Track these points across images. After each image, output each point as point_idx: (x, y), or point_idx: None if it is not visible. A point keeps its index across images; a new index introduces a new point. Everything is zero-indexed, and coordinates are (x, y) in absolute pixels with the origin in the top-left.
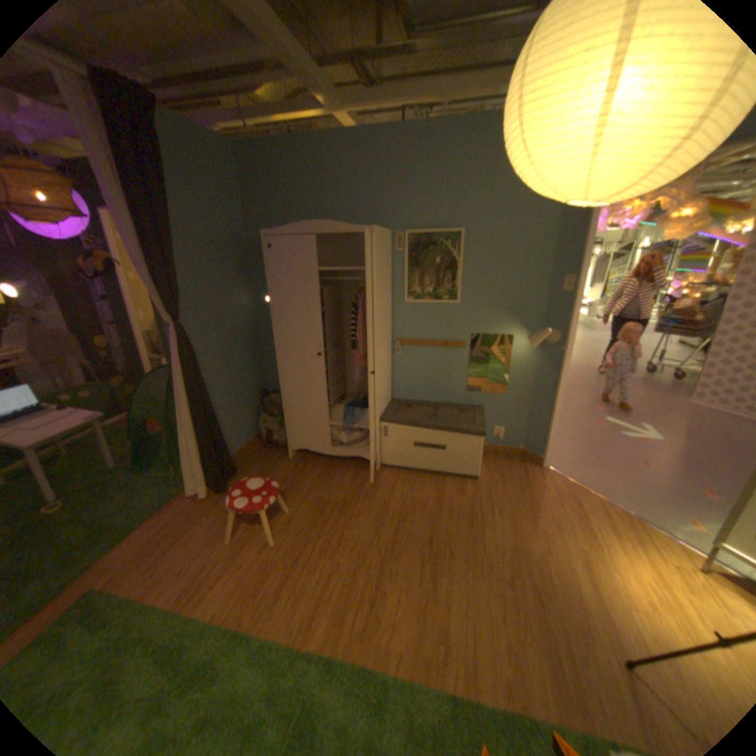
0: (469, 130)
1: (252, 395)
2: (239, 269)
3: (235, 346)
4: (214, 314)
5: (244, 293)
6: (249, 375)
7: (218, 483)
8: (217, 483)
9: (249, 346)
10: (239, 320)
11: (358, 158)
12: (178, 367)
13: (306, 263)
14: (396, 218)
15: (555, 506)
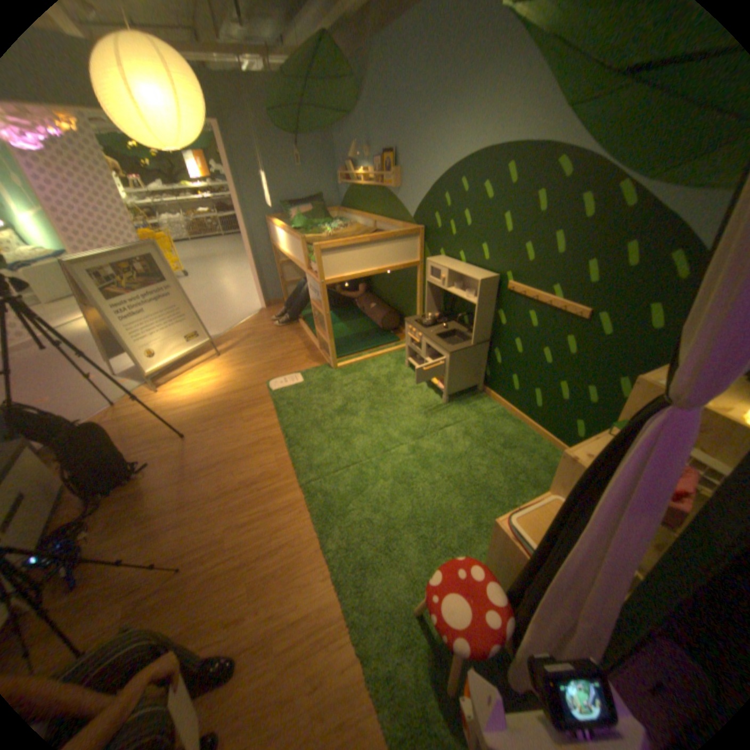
0: None
1: None
2: None
3: None
4: None
5: None
6: None
7: None
8: None
9: None
10: None
11: None
12: None
13: None
14: None
15: (107, 433)
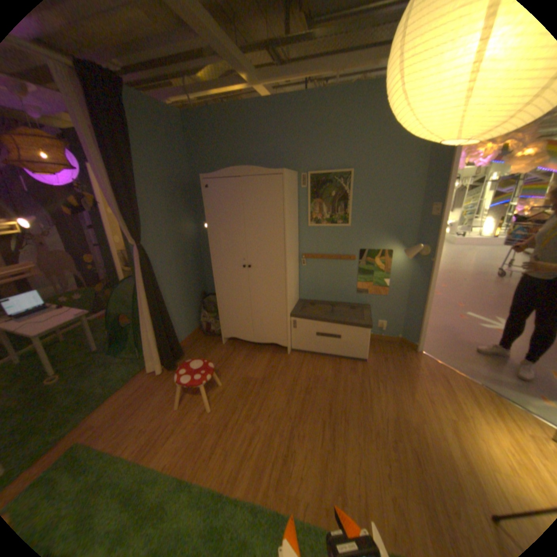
0: (357, 94)
1: (195, 296)
2: (185, 204)
3: (183, 260)
4: (166, 237)
5: (189, 221)
6: (193, 281)
7: (170, 362)
8: (169, 363)
9: (193, 260)
10: (185, 241)
11: (272, 119)
12: (140, 277)
13: (233, 198)
14: (301, 162)
15: (428, 383)
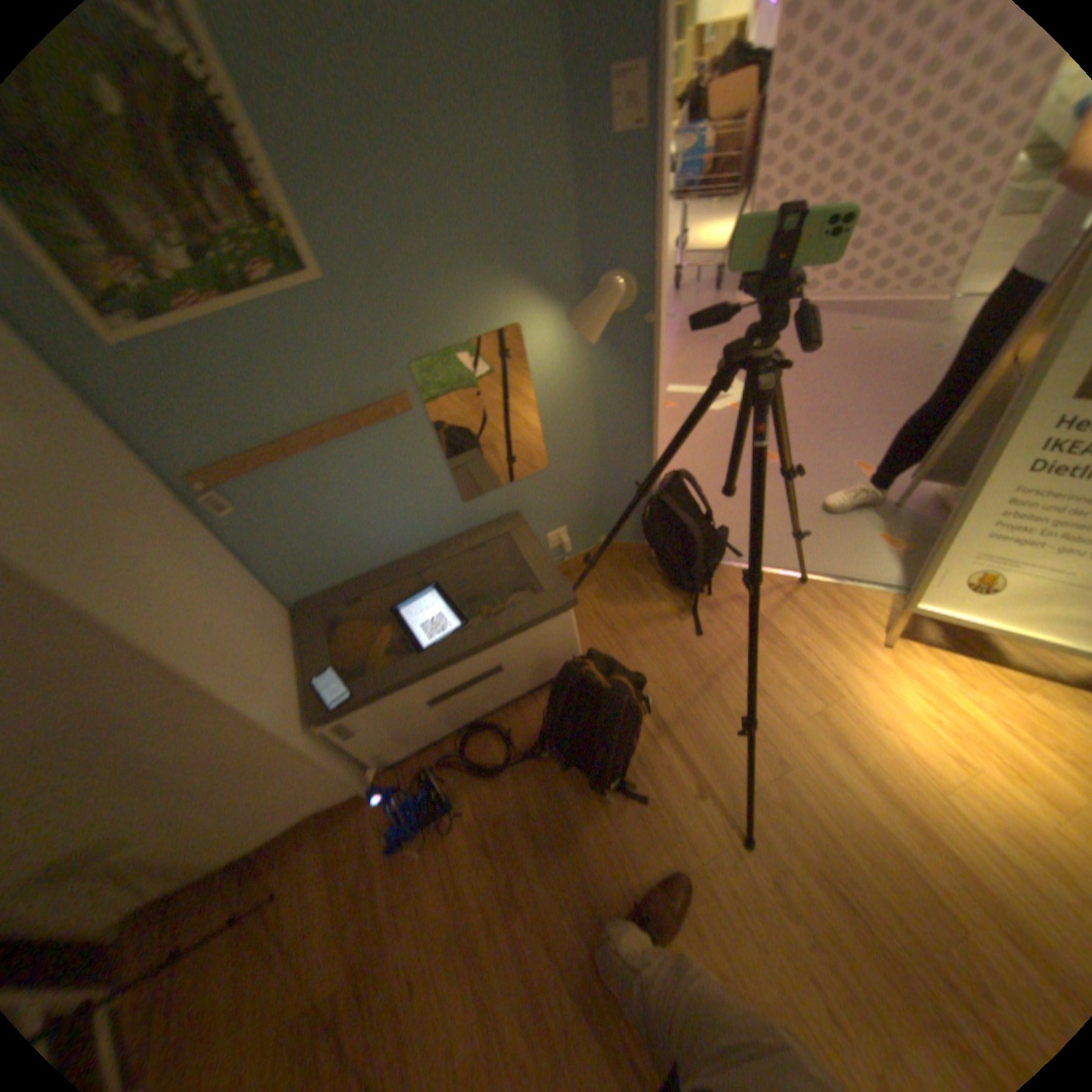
0: None
1: None
2: None
3: None
4: None
5: None
6: None
7: None
8: None
9: None
10: None
11: None
12: None
13: None
14: None
15: (723, 640)
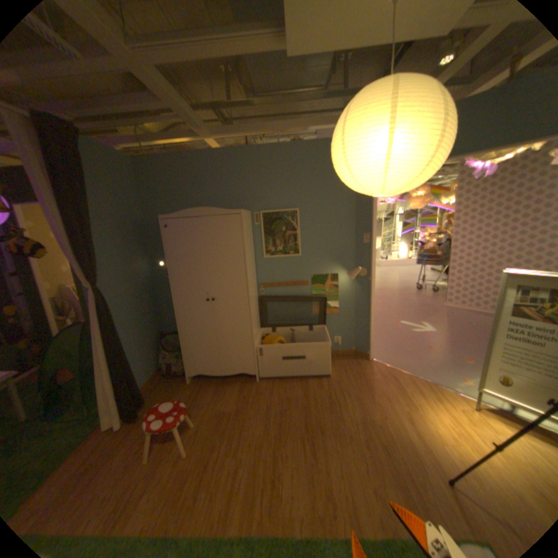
0: (295, 150)
1: (152, 337)
2: (139, 243)
3: (138, 300)
4: (121, 277)
5: (143, 260)
6: (149, 322)
7: (129, 414)
8: (130, 413)
9: (148, 299)
10: (140, 280)
11: (224, 167)
12: (96, 321)
13: (194, 236)
14: (253, 203)
15: (382, 385)
